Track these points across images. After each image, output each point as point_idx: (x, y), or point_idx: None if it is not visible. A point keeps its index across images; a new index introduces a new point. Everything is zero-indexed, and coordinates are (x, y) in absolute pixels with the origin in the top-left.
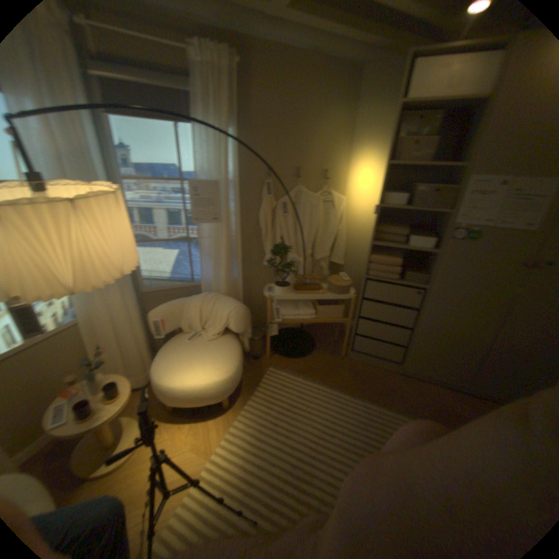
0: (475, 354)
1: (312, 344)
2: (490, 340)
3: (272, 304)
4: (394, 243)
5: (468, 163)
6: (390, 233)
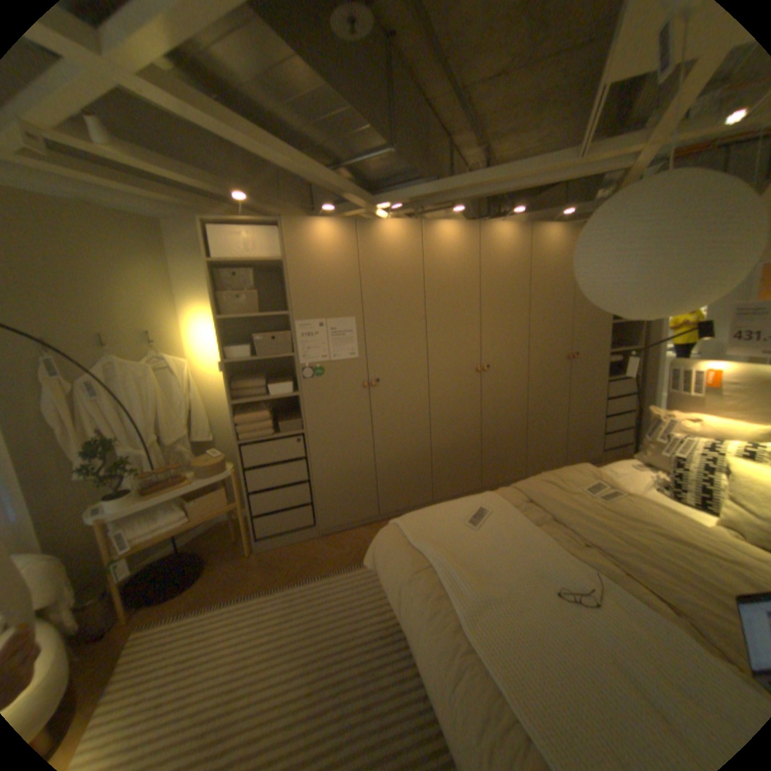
0: (366, 479)
1: (198, 564)
2: (370, 460)
3: (102, 533)
4: (254, 398)
5: (287, 313)
6: (245, 389)
